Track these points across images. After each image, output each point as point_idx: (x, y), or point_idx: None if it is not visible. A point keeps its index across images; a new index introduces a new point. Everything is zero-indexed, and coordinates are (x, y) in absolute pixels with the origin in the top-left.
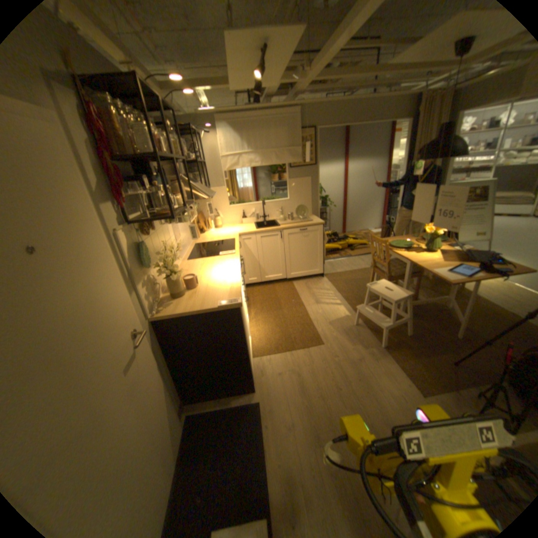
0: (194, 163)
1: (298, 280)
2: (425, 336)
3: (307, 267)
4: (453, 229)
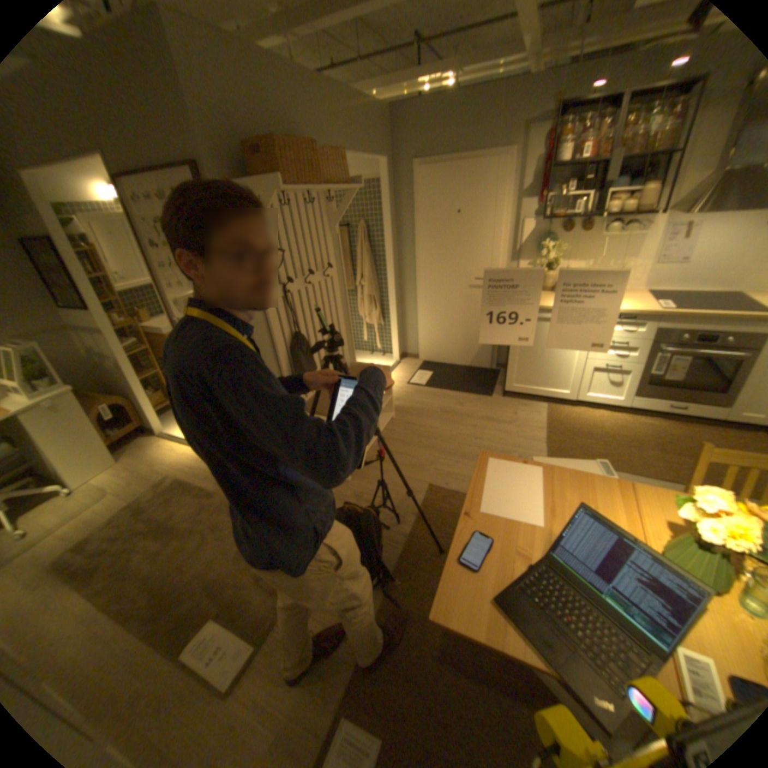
0: None
1: None
2: None
3: None
4: None
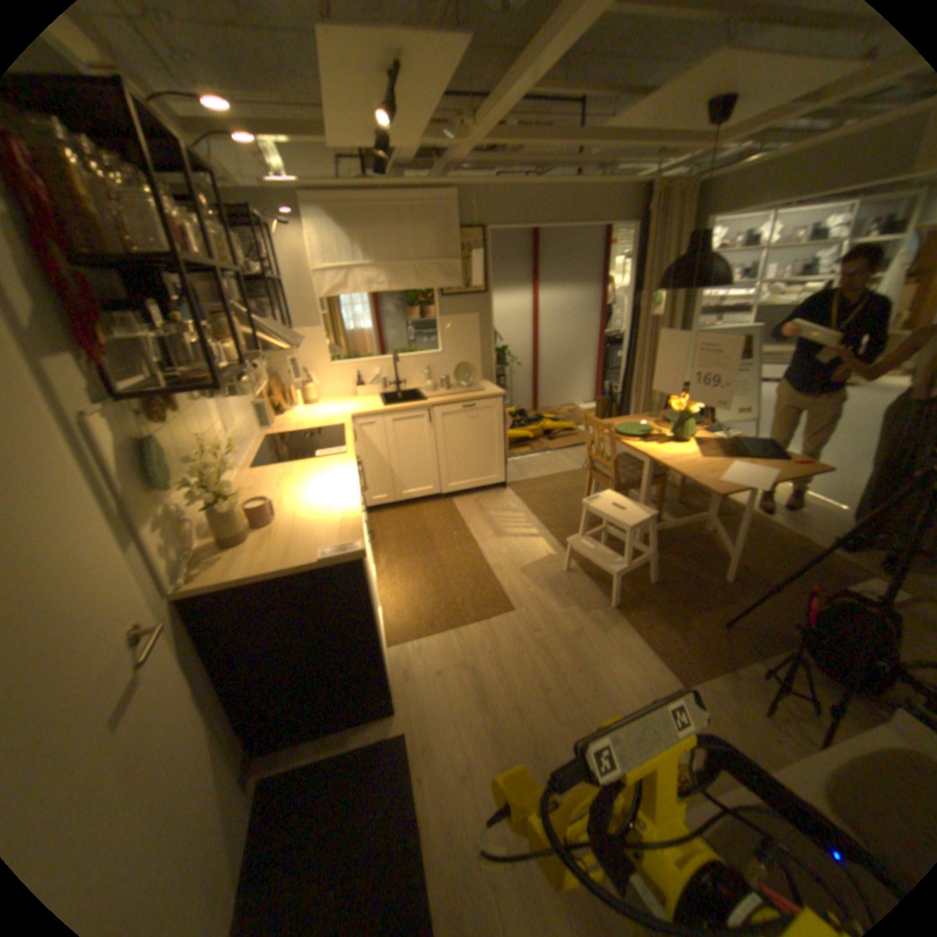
0: (260, 280)
1: (463, 495)
2: (678, 581)
3: (478, 471)
4: (710, 403)
